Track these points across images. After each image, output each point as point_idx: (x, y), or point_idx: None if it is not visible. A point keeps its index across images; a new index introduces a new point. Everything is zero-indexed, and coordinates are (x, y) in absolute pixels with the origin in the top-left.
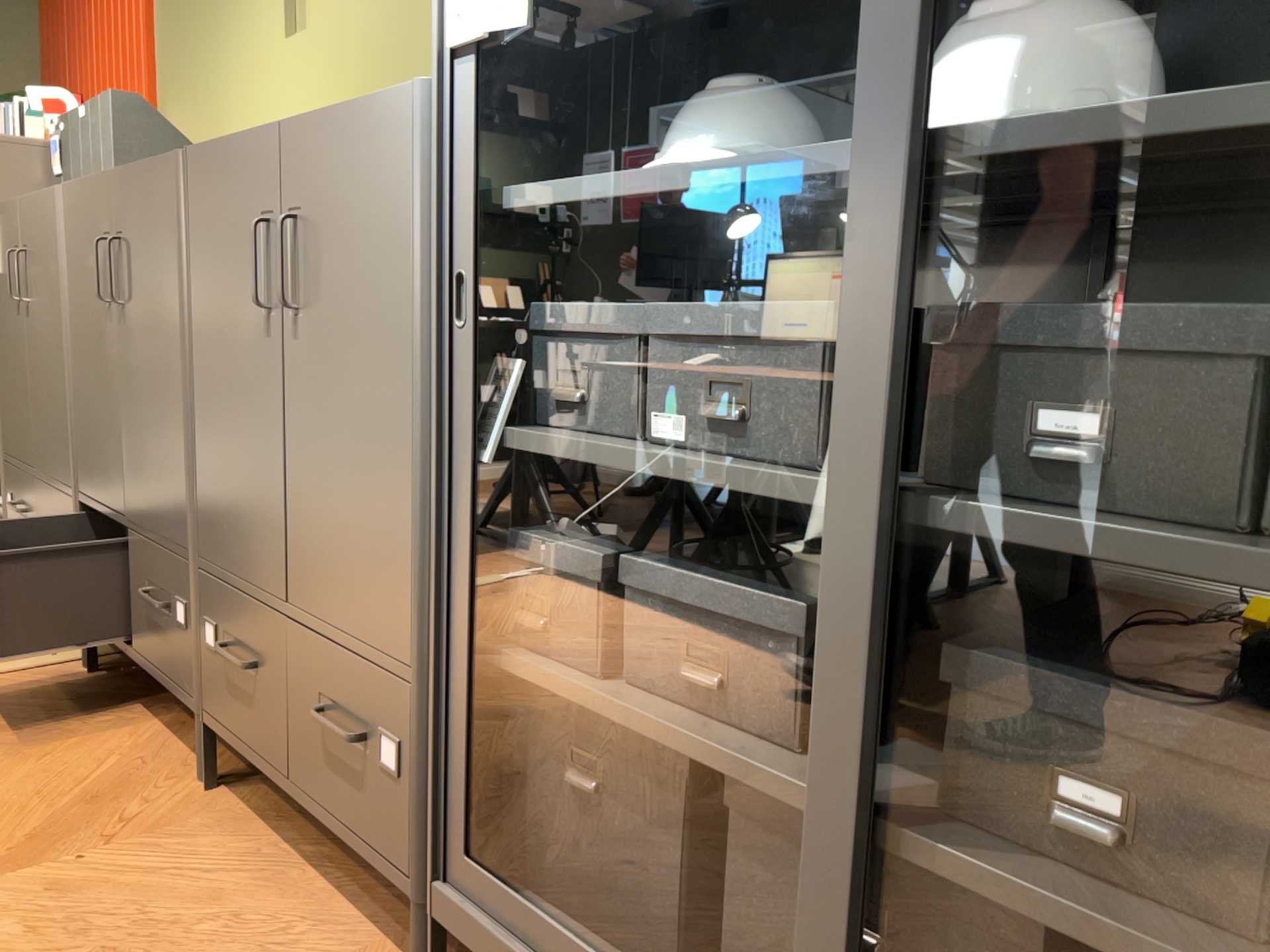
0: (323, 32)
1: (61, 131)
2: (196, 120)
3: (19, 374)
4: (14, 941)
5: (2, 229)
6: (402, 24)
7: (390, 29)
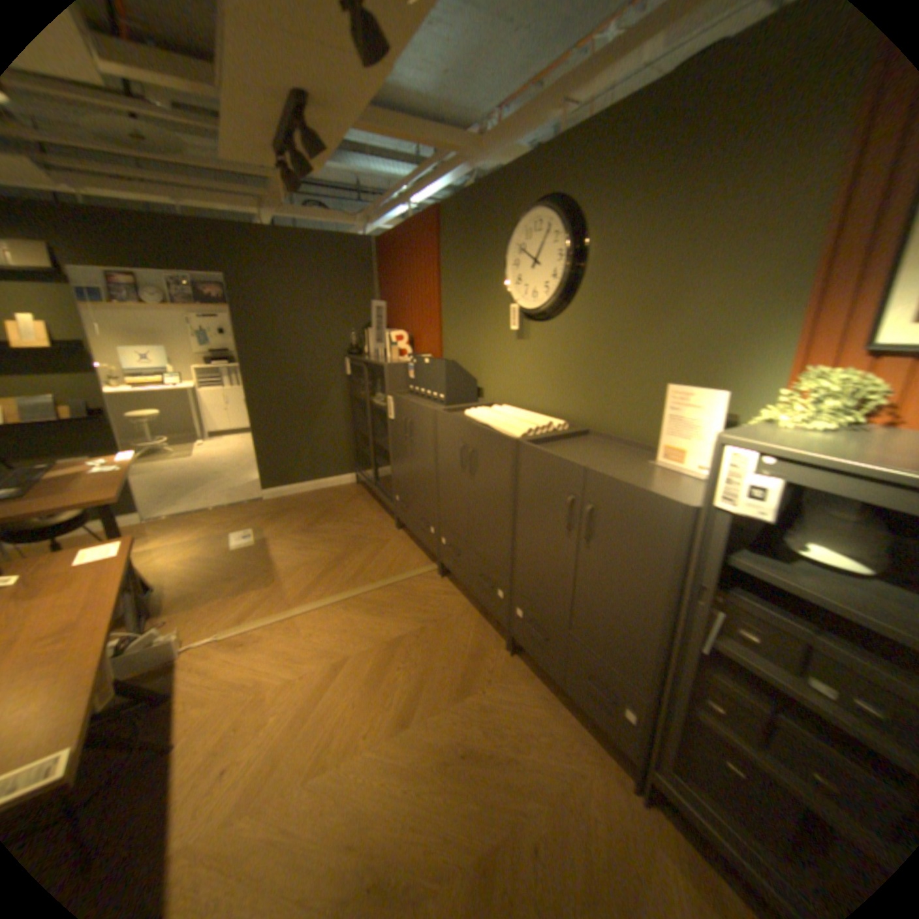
0: (537, 343)
1: (412, 361)
2: (462, 353)
3: (404, 460)
4: (480, 733)
5: (395, 404)
6: (586, 357)
7: (578, 356)
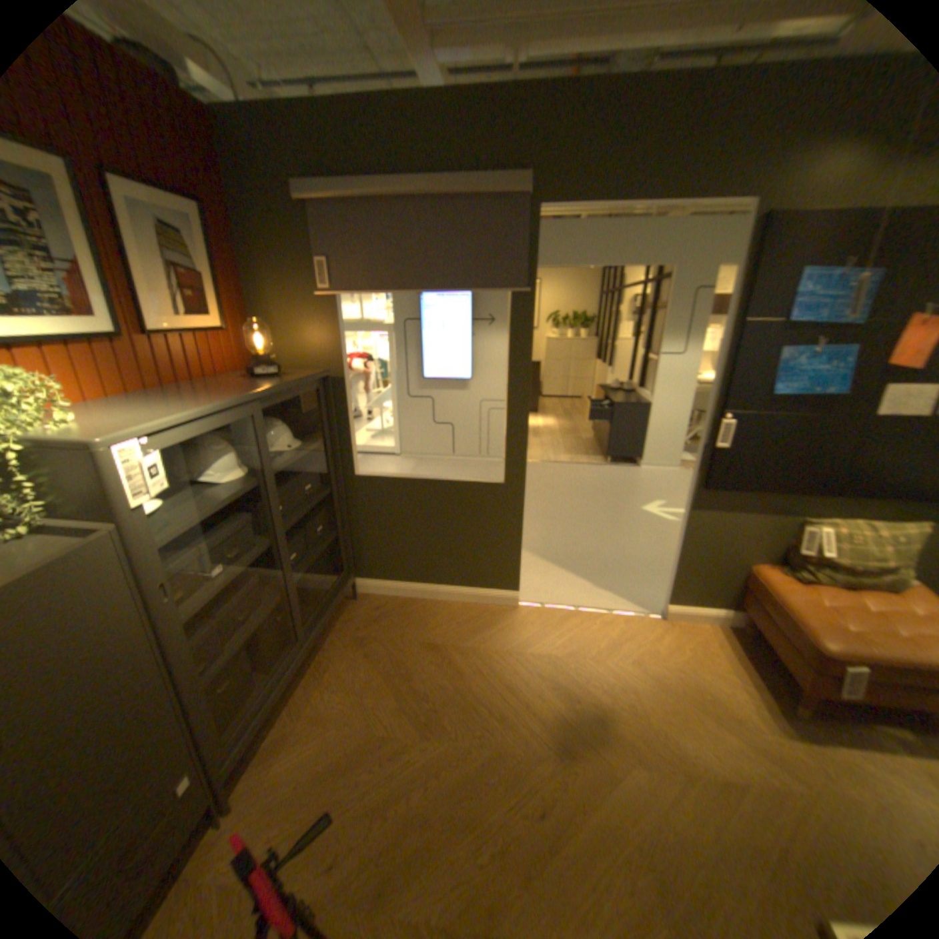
0: None
1: None
2: None
3: None
4: None
5: None
6: None
7: None
